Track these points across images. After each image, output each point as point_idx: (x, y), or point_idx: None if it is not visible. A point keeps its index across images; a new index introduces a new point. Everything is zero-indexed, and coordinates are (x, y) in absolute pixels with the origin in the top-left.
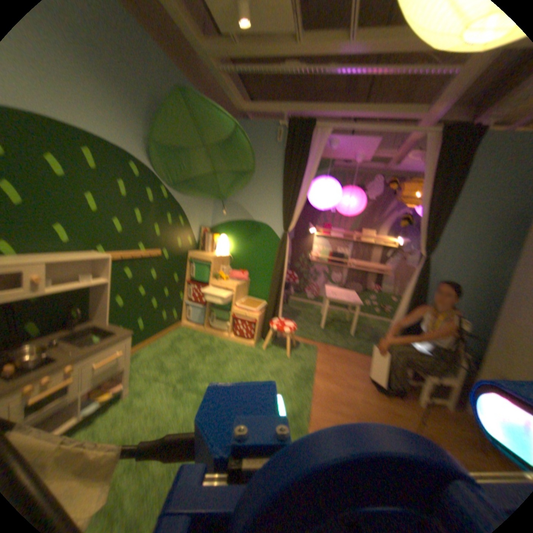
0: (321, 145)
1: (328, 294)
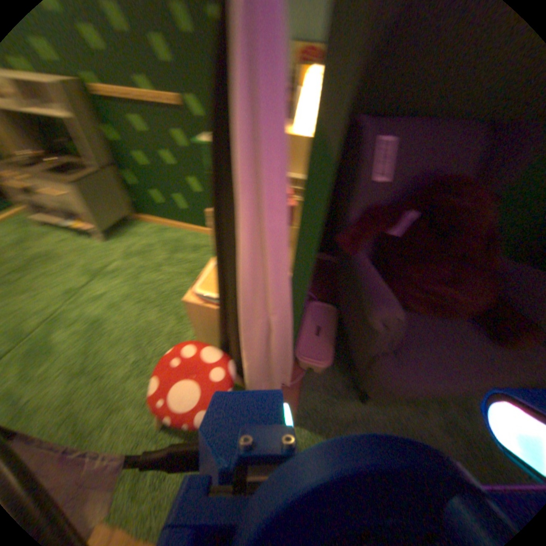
0: None
1: None
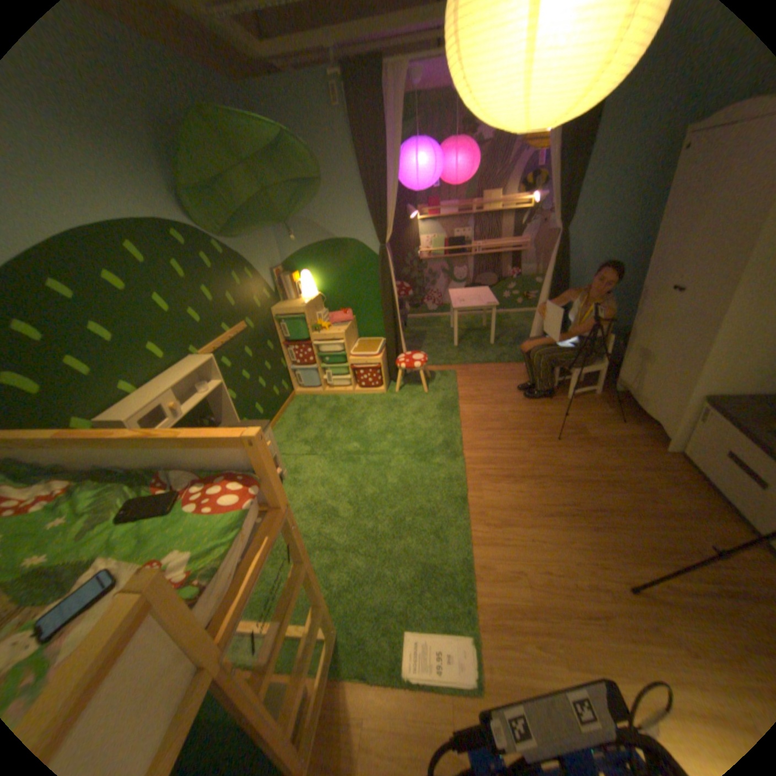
0: (400, 97)
1: (456, 303)
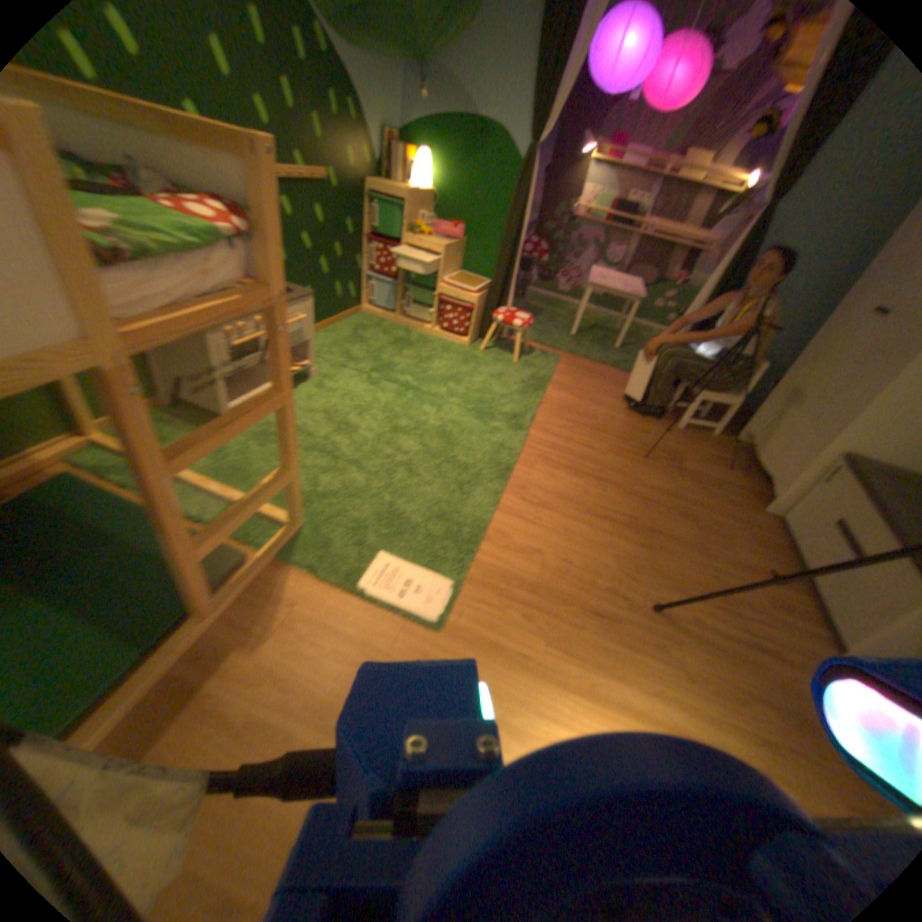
0: None
1: (593, 279)
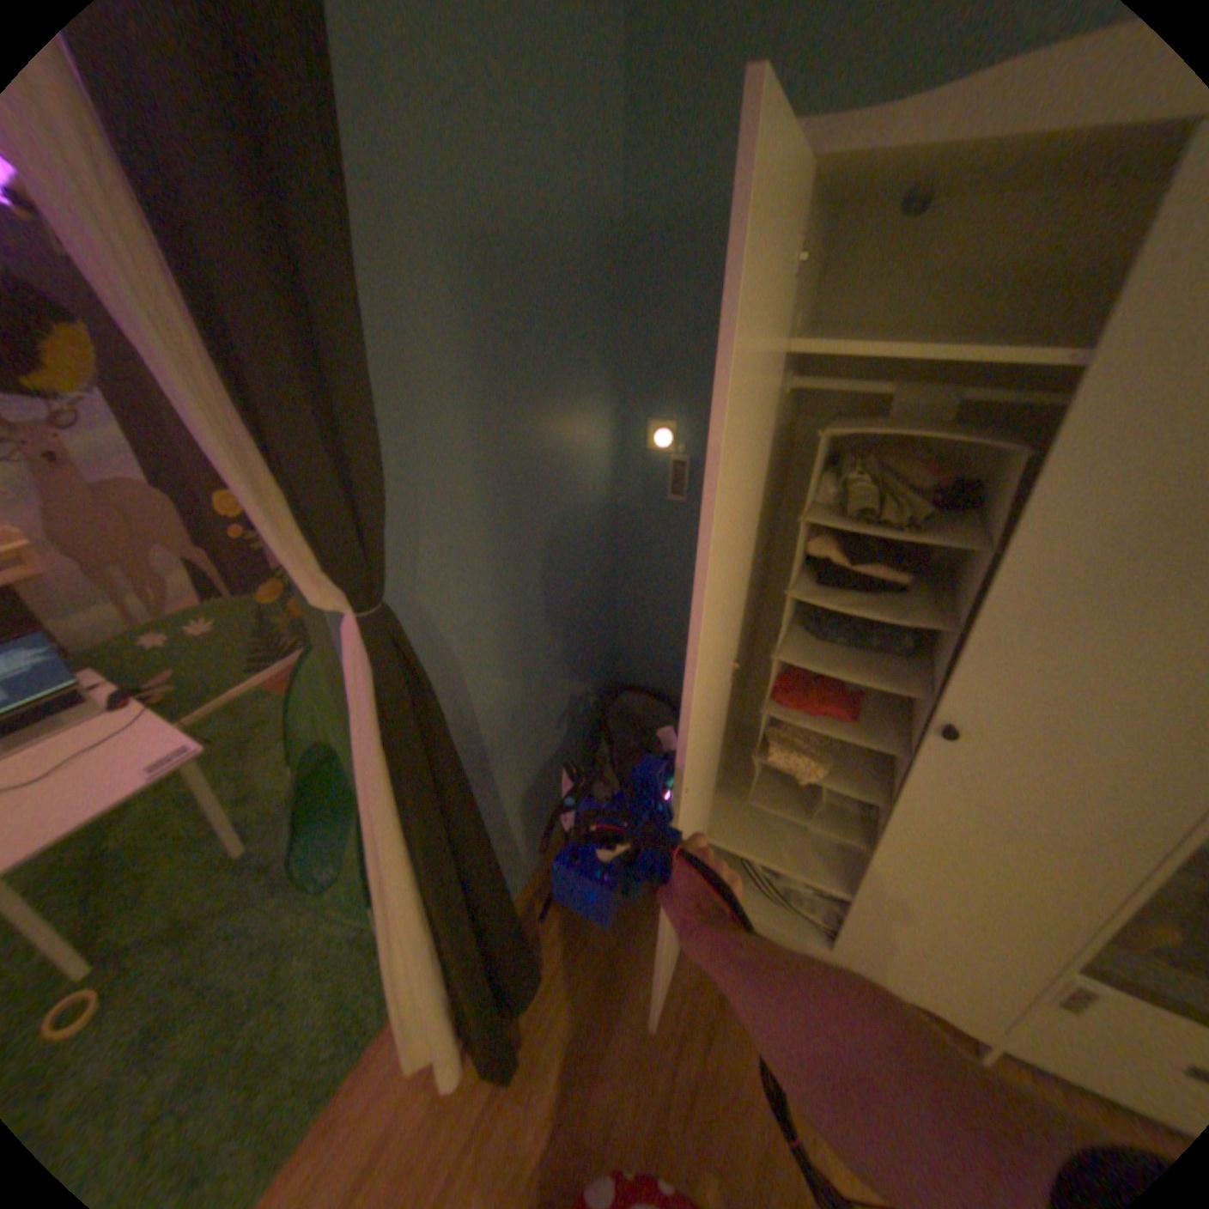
0: None
1: None
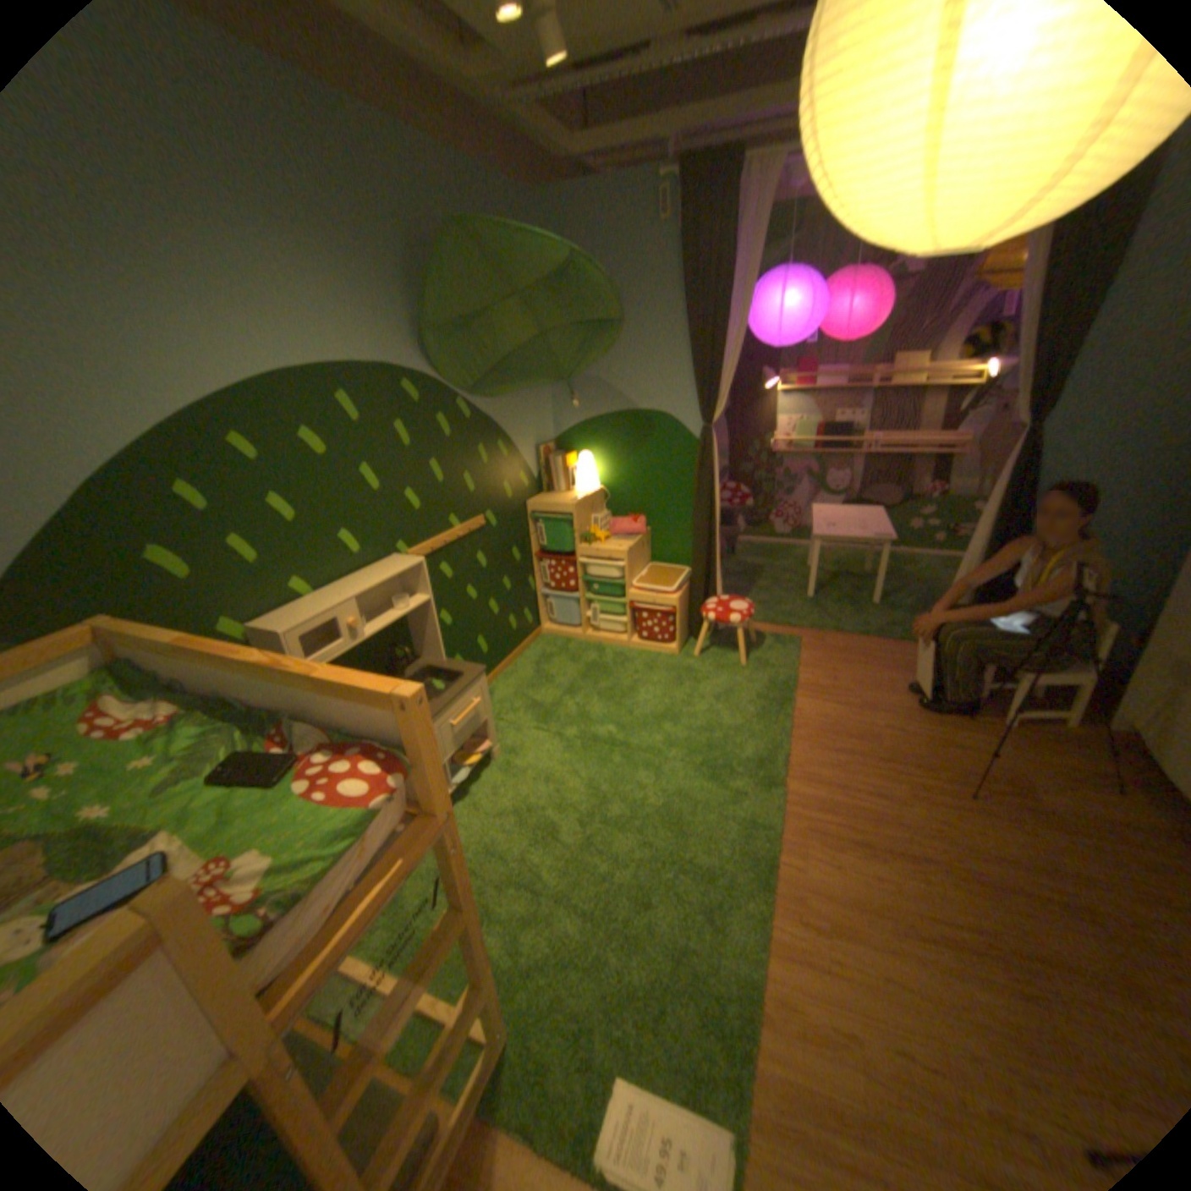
0: (766, 207)
1: (821, 529)
